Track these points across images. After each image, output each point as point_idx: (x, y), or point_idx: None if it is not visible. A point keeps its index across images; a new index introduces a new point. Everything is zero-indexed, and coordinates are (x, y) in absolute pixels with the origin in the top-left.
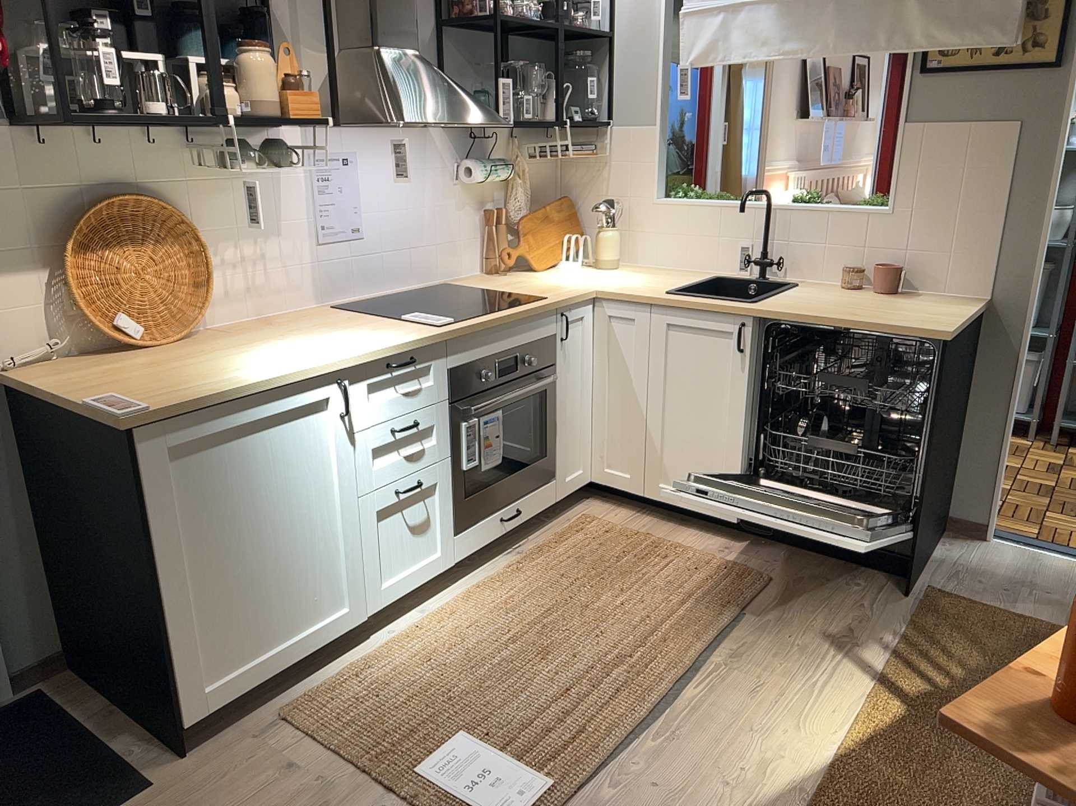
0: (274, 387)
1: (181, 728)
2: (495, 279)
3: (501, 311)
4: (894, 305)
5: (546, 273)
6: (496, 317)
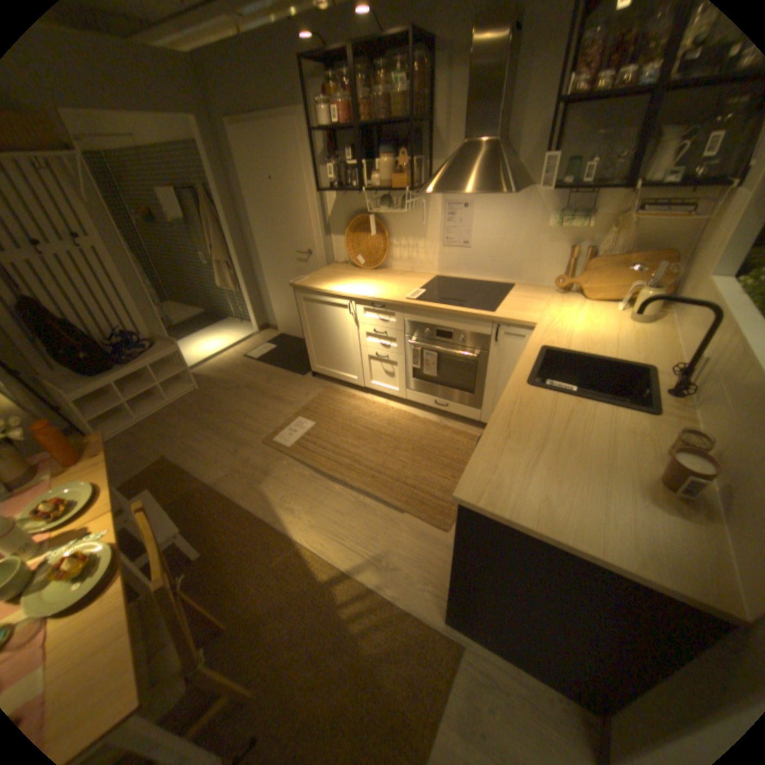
0: (327, 293)
1: (311, 369)
2: (544, 293)
3: (446, 306)
4: (591, 479)
5: (583, 303)
6: (434, 307)
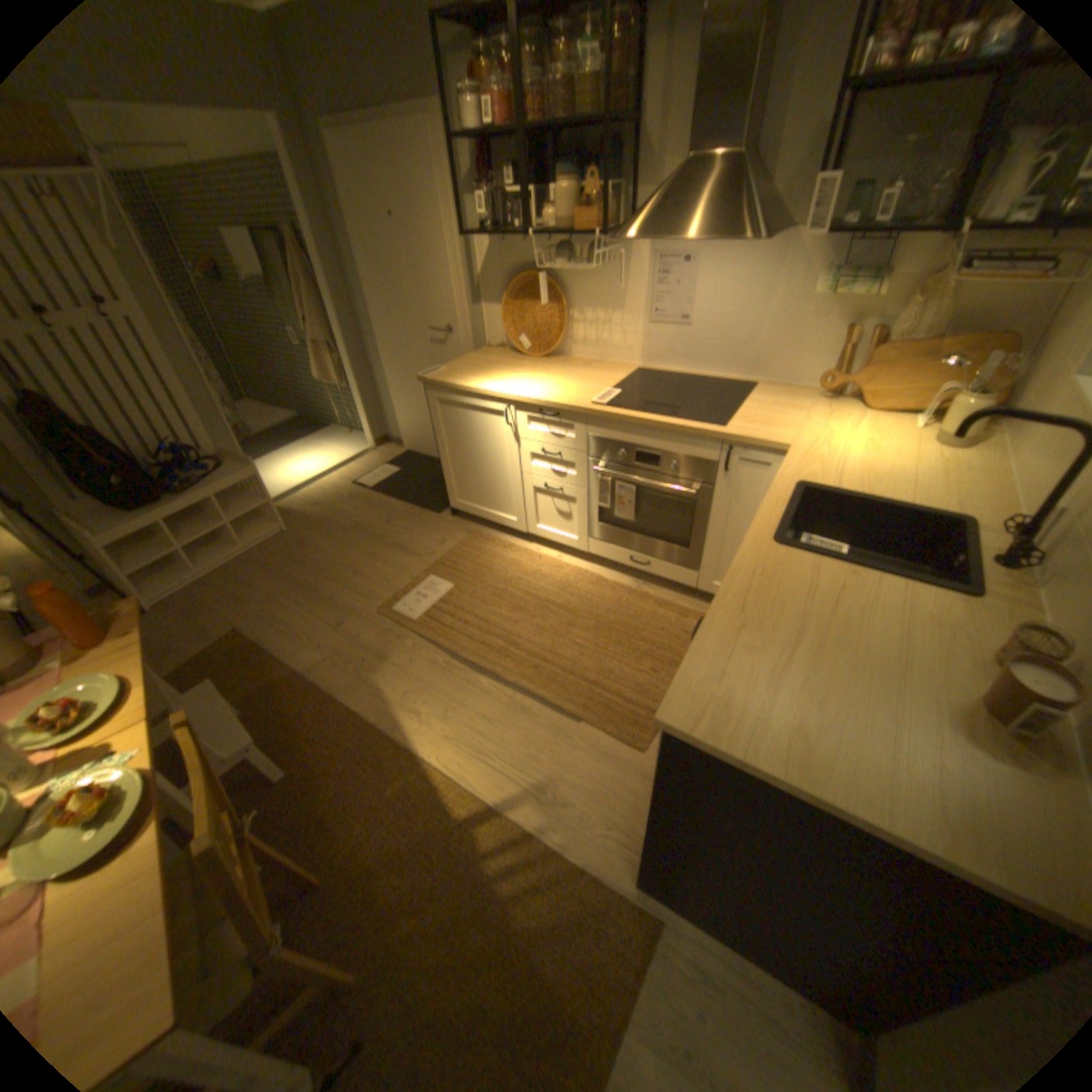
0: (473, 392)
1: (450, 505)
2: (803, 398)
3: (652, 416)
4: (871, 697)
5: (862, 415)
6: (634, 416)
